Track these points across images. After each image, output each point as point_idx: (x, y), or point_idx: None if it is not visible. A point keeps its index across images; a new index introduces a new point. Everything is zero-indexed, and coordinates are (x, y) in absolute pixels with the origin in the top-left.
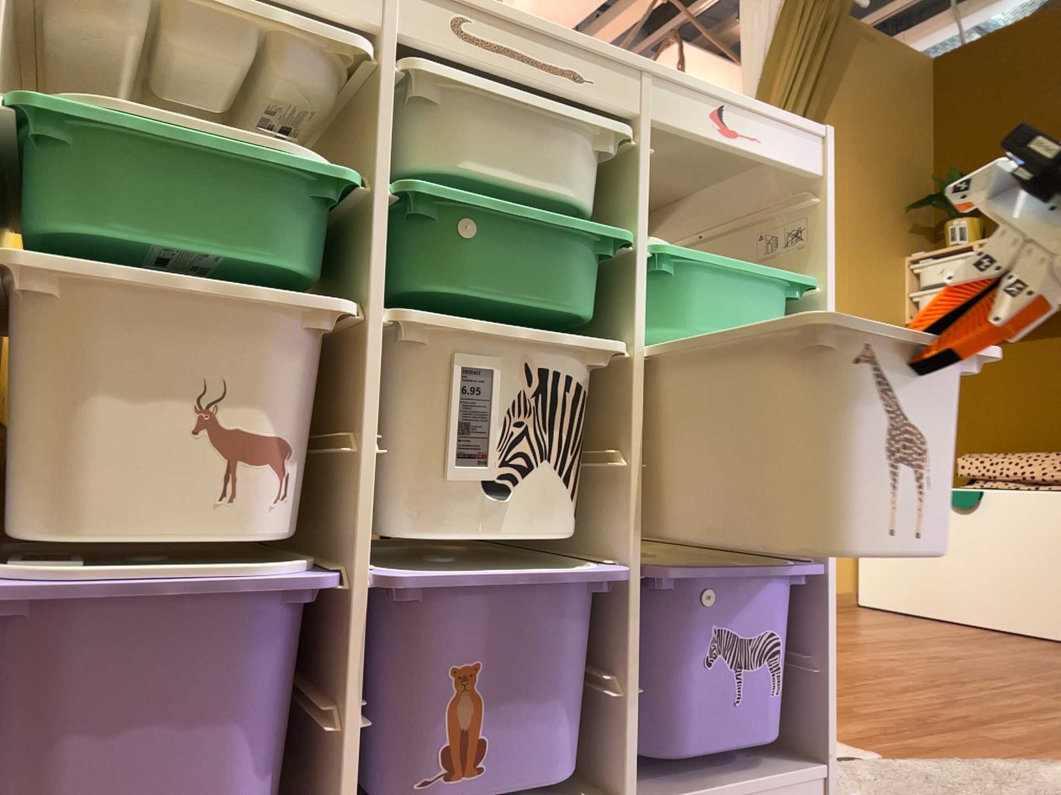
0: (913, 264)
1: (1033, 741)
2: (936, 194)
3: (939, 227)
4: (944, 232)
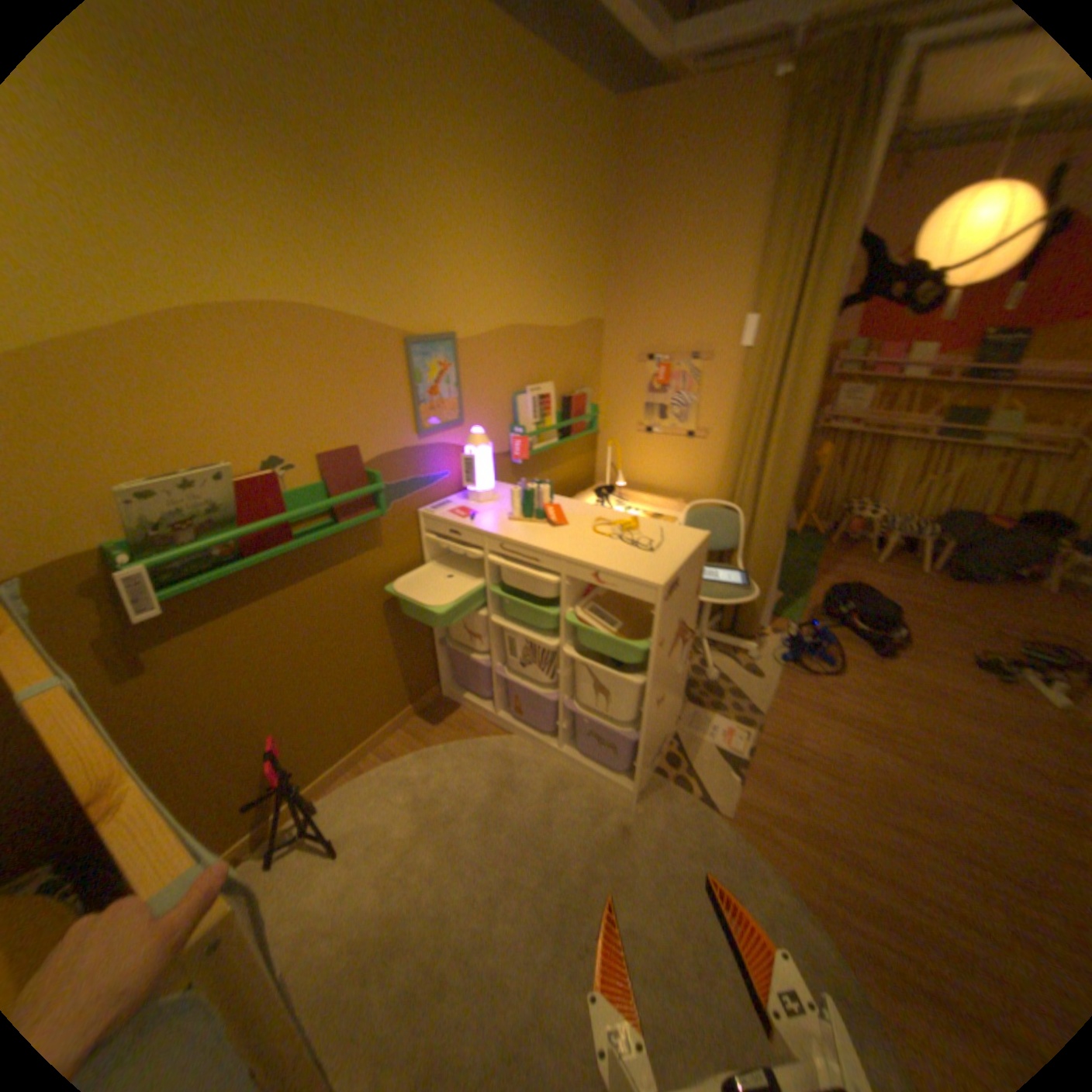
0: None
1: (842, 899)
2: None
3: None
4: None
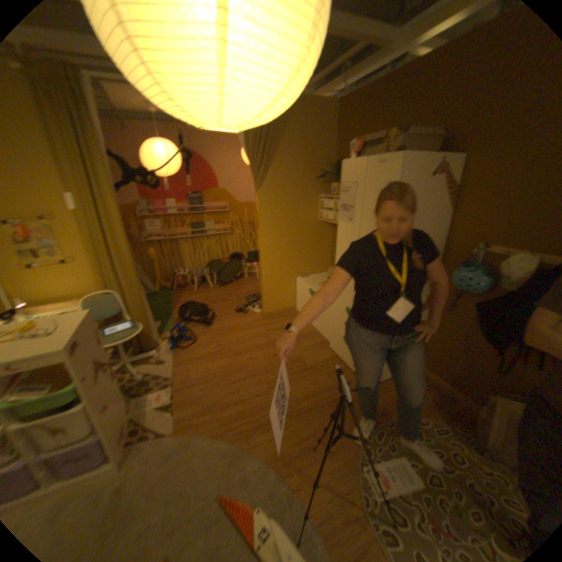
0: (322, 199)
1: (222, 425)
2: (332, 169)
3: (331, 185)
4: (332, 187)
